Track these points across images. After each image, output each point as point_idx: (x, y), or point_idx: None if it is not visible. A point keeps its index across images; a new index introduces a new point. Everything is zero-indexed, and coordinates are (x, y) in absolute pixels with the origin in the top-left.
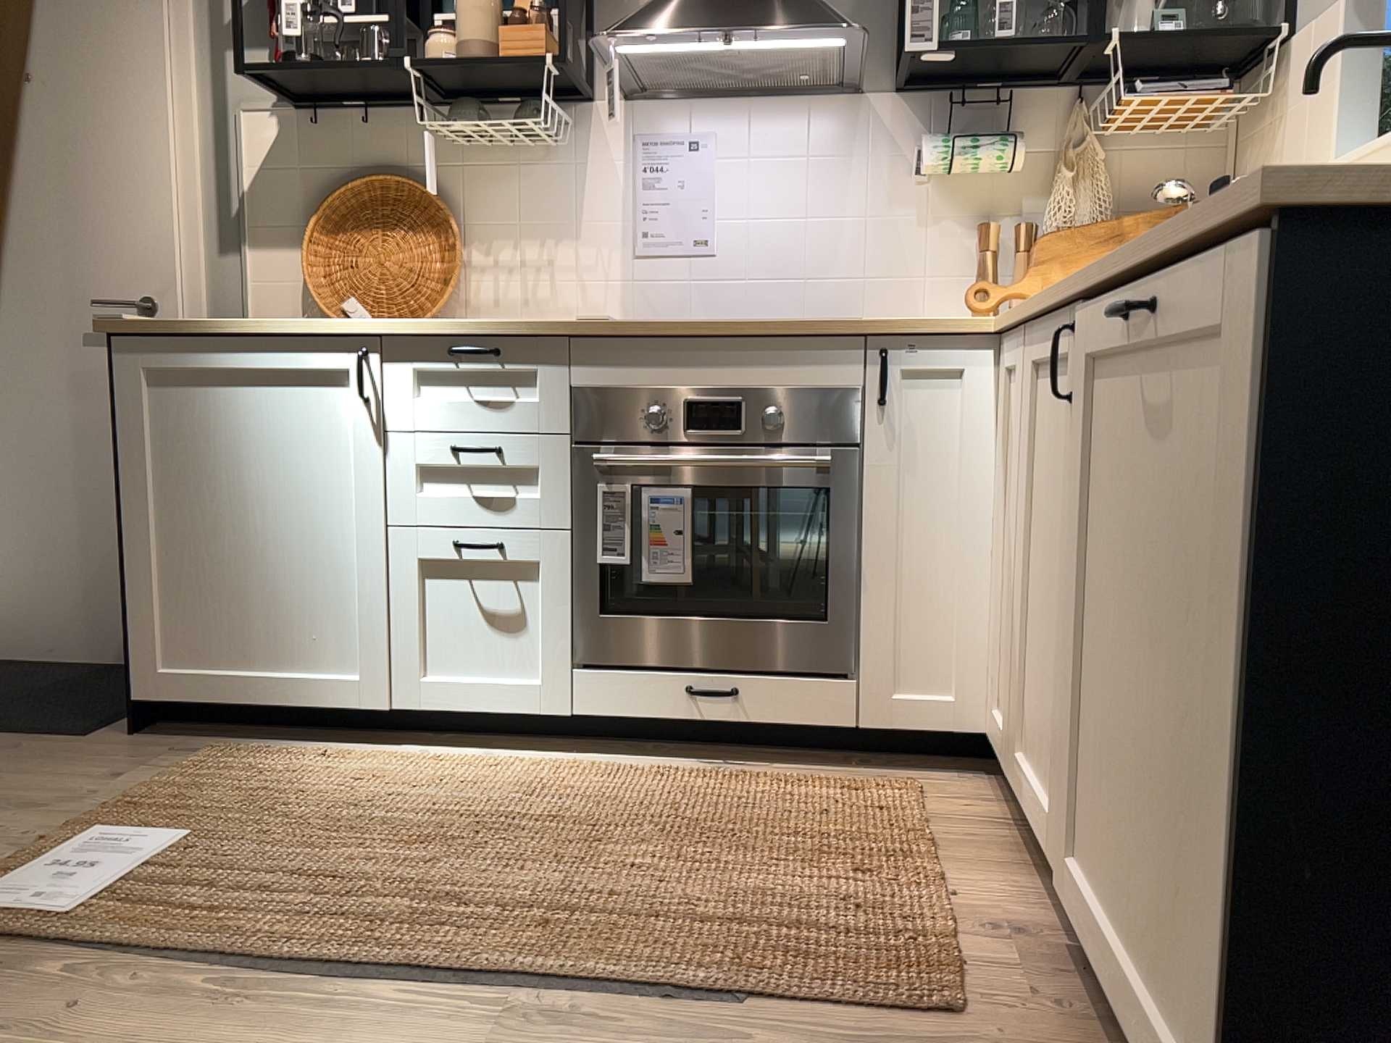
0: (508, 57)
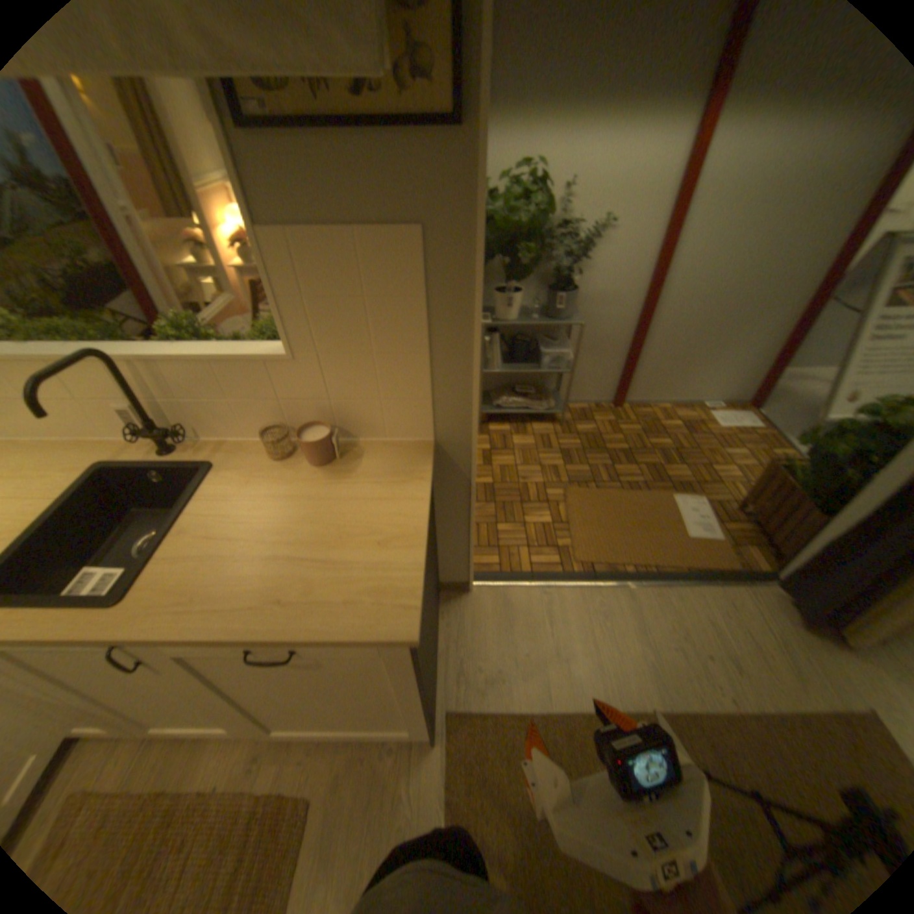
0: None
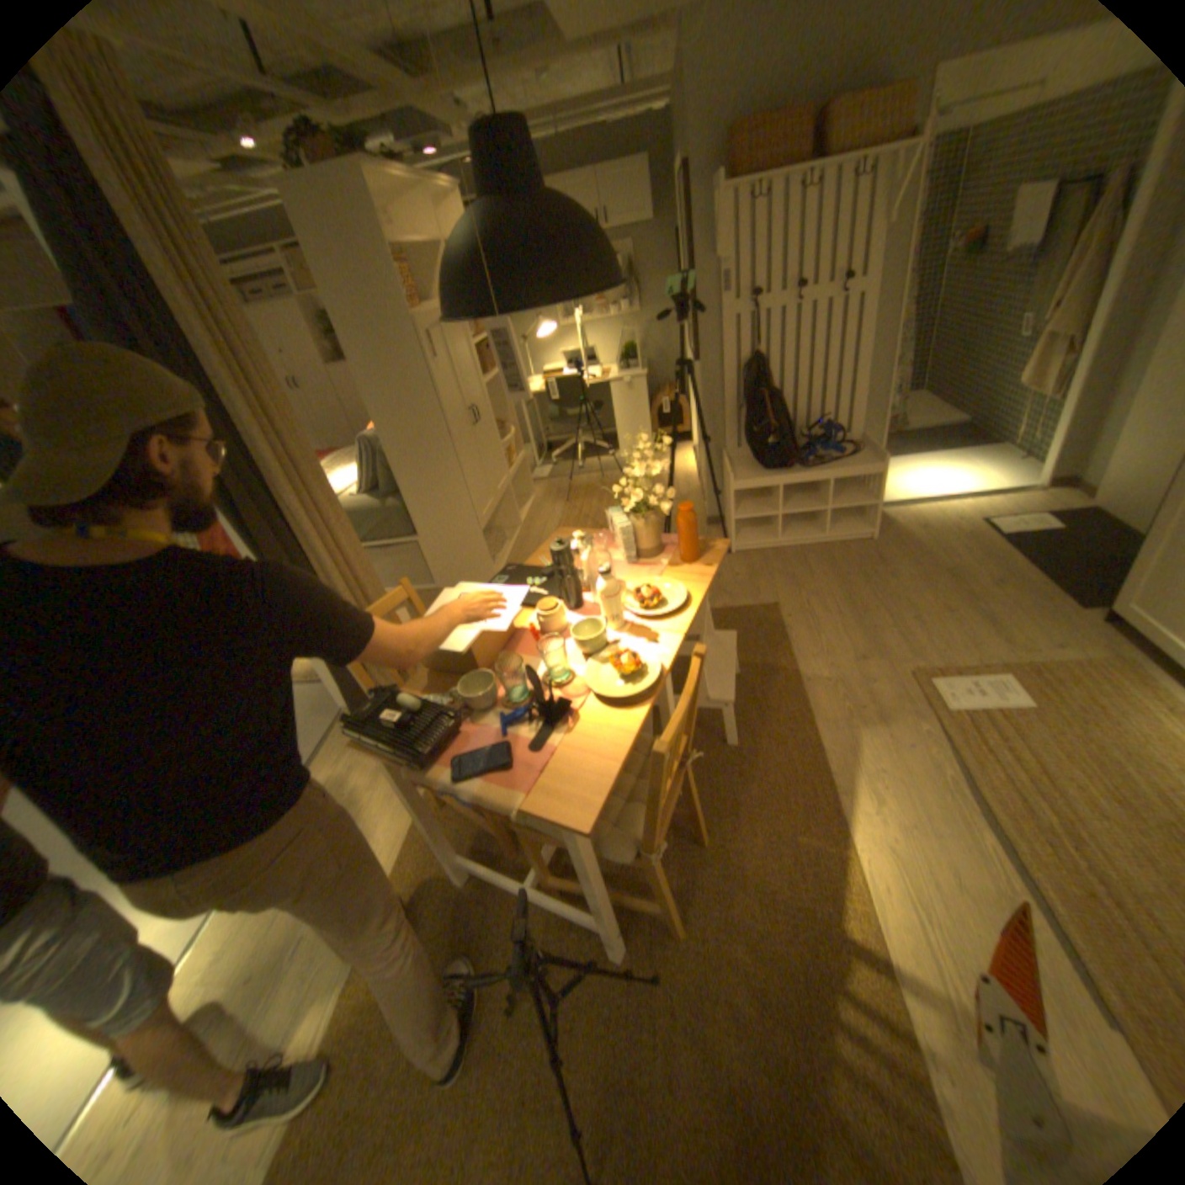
0: None
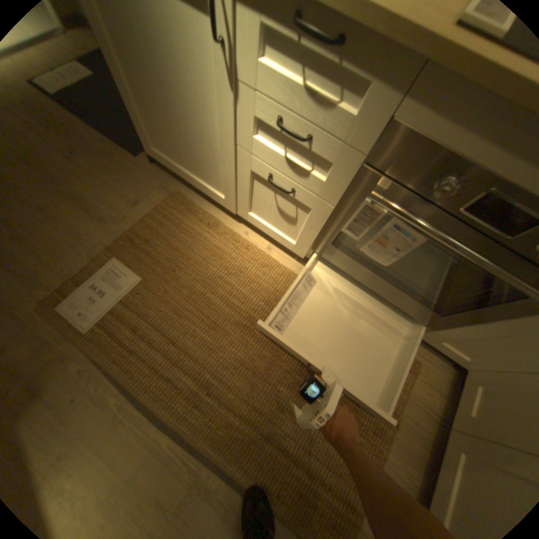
0: None
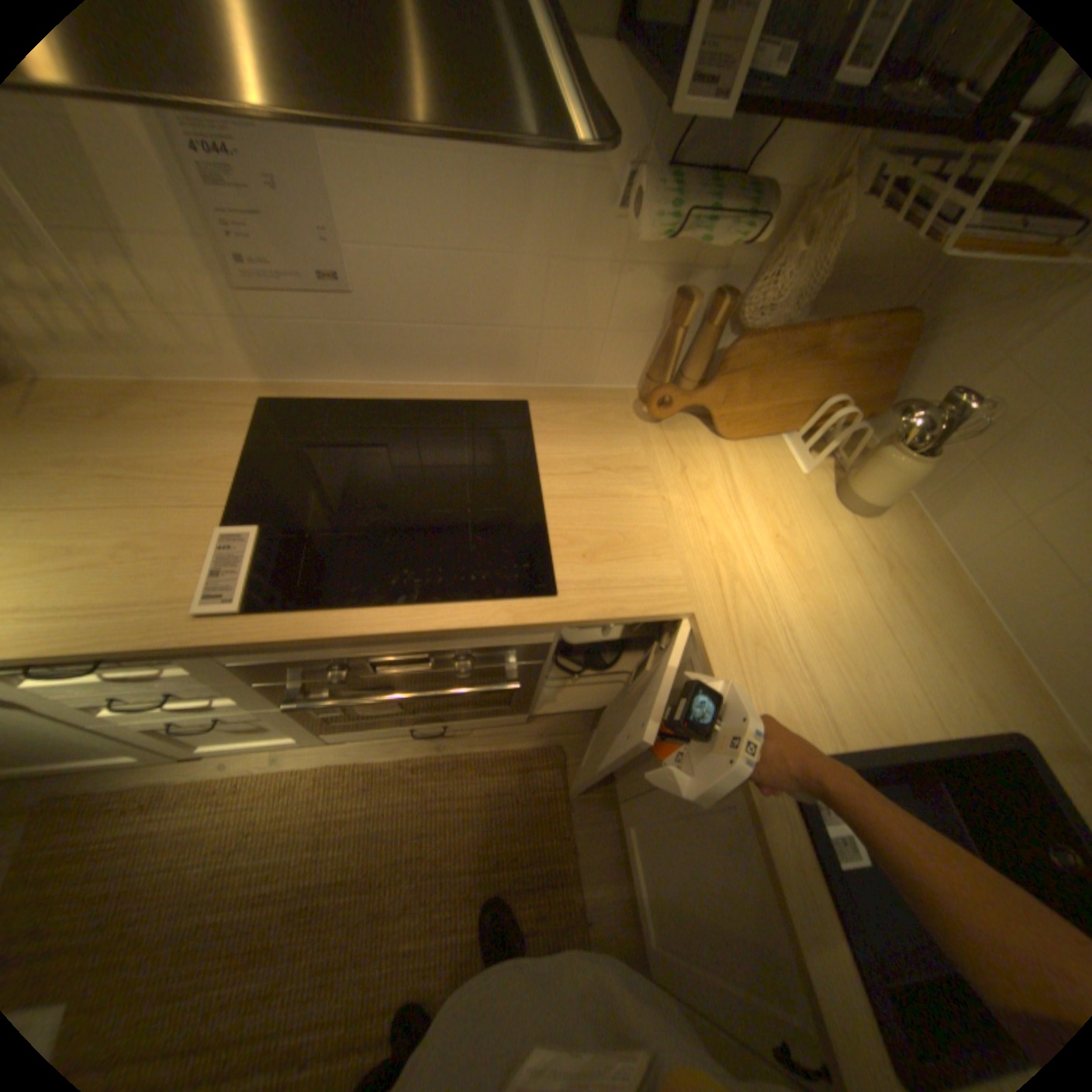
0: None
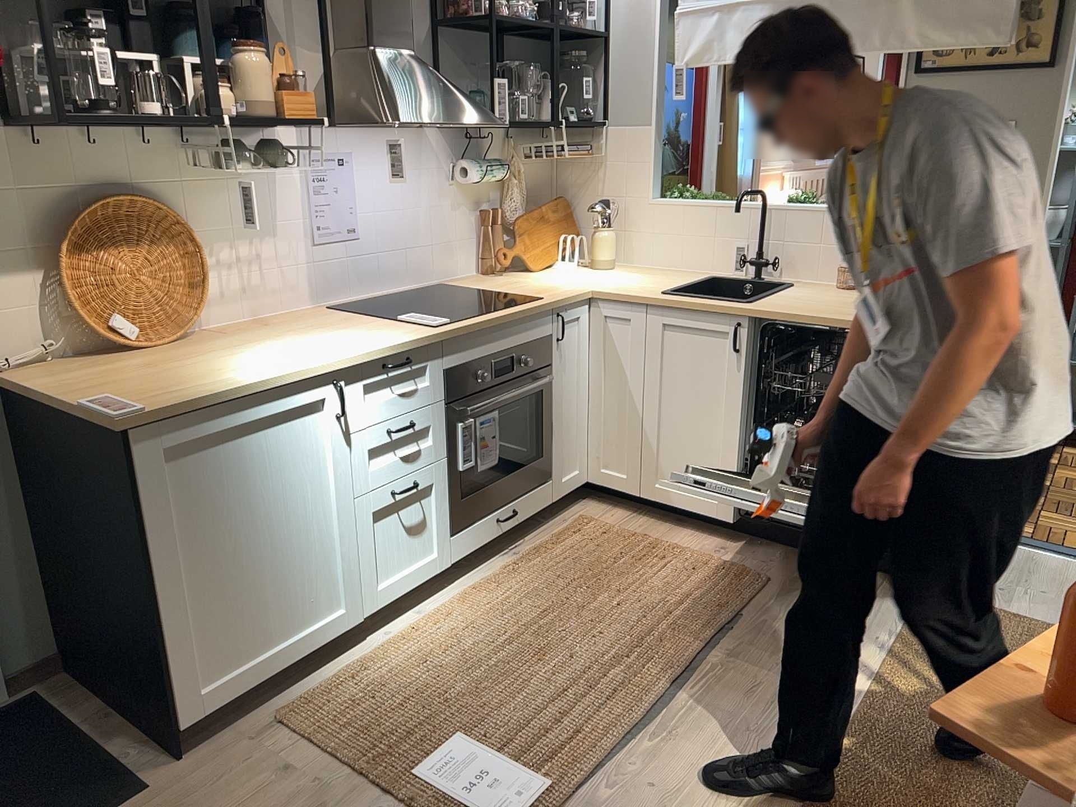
0: (294, 117)
